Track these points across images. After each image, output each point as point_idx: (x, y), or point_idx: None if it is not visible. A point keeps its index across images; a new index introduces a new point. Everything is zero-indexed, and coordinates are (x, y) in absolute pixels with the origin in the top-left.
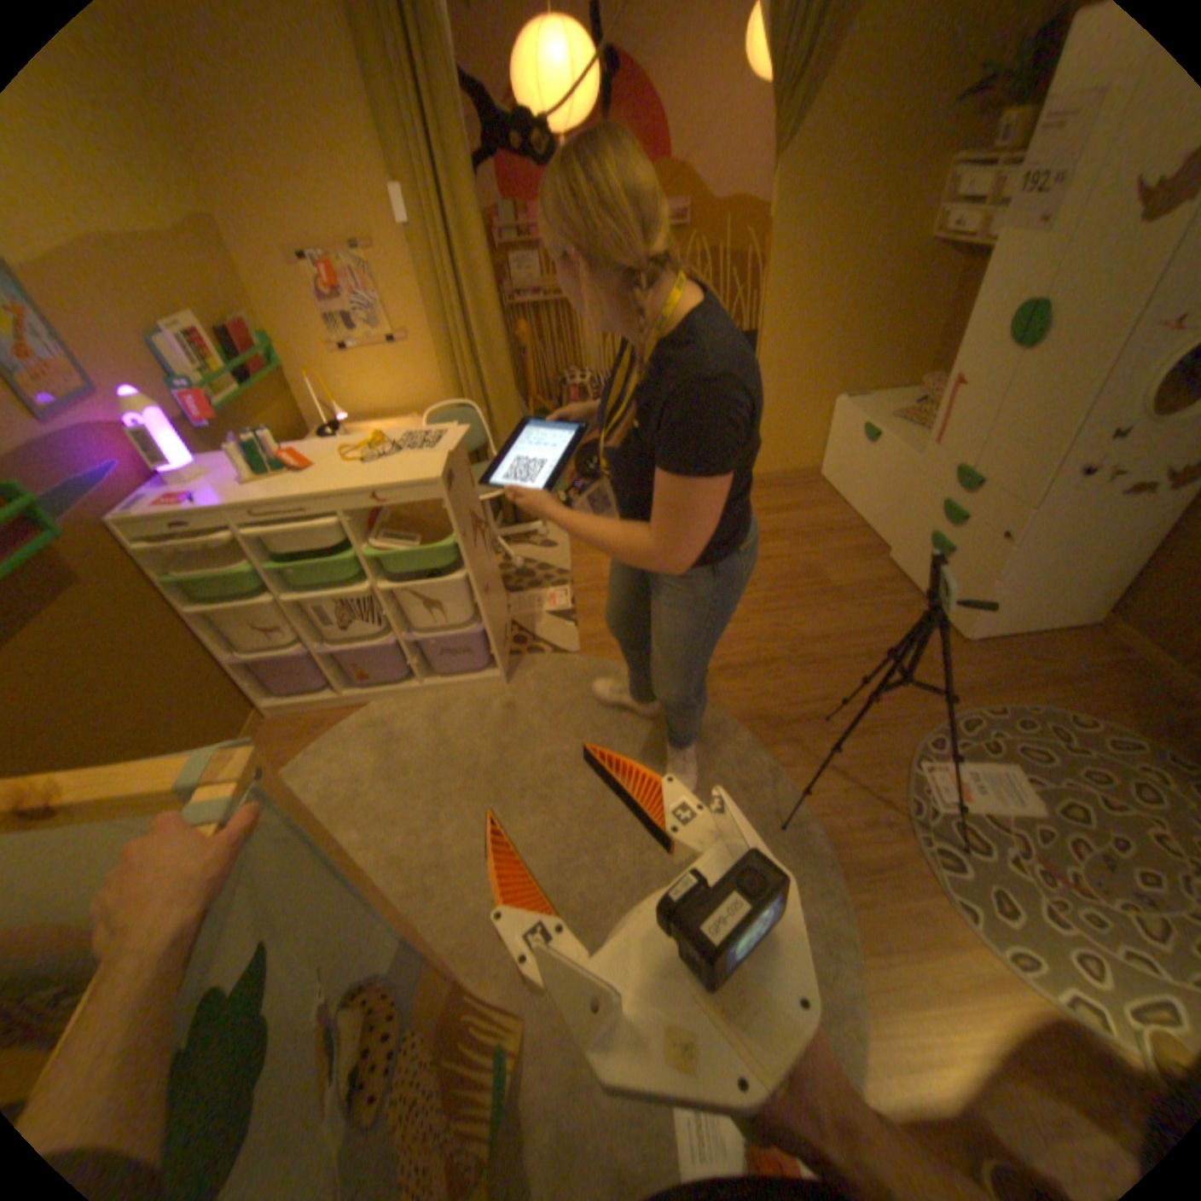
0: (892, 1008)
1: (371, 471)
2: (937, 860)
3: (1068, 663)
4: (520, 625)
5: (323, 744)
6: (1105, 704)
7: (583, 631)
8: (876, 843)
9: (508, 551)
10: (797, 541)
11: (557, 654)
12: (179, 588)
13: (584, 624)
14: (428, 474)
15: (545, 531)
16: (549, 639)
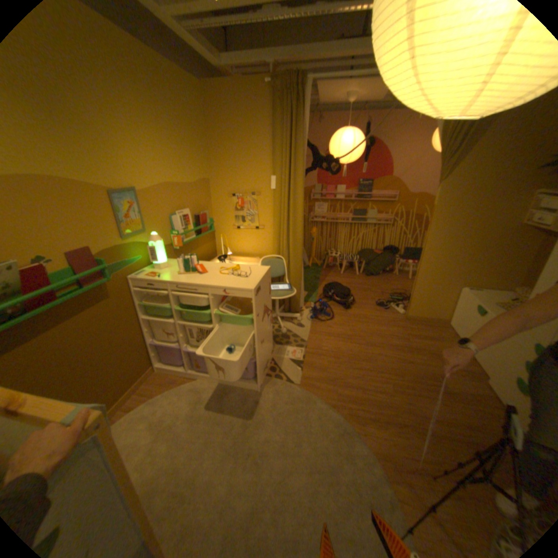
0: None
1: (228, 279)
2: None
3: None
4: (276, 361)
5: (172, 393)
6: None
7: (305, 374)
8: None
9: (281, 323)
10: (432, 358)
11: (289, 382)
12: (144, 308)
13: (306, 370)
14: (249, 286)
15: (301, 318)
16: (287, 373)
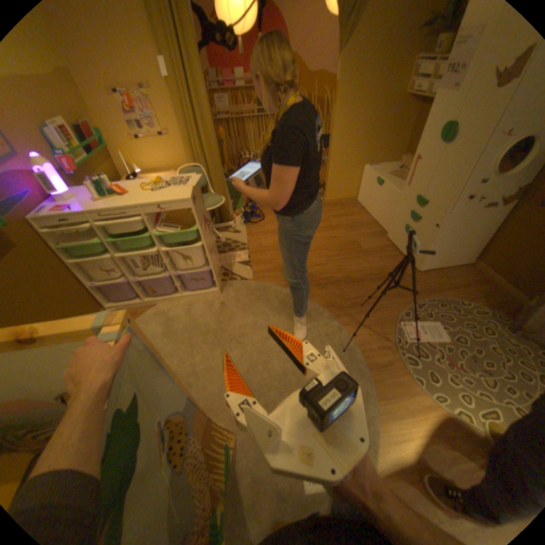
0: (389, 420)
1: (156, 195)
2: (407, 361)
3: (460, 280)
4: (225, 268)
5: (136, 323)
6: (474, 296)
7: (254, 270)
8: (382, 355)
9: (218, 234)
10: (347, 230)
11: (243, 280)
12: (63, 251)
13: (254, 267)
14: (184, 196)
15: (234, 226)
16: (238, 274)
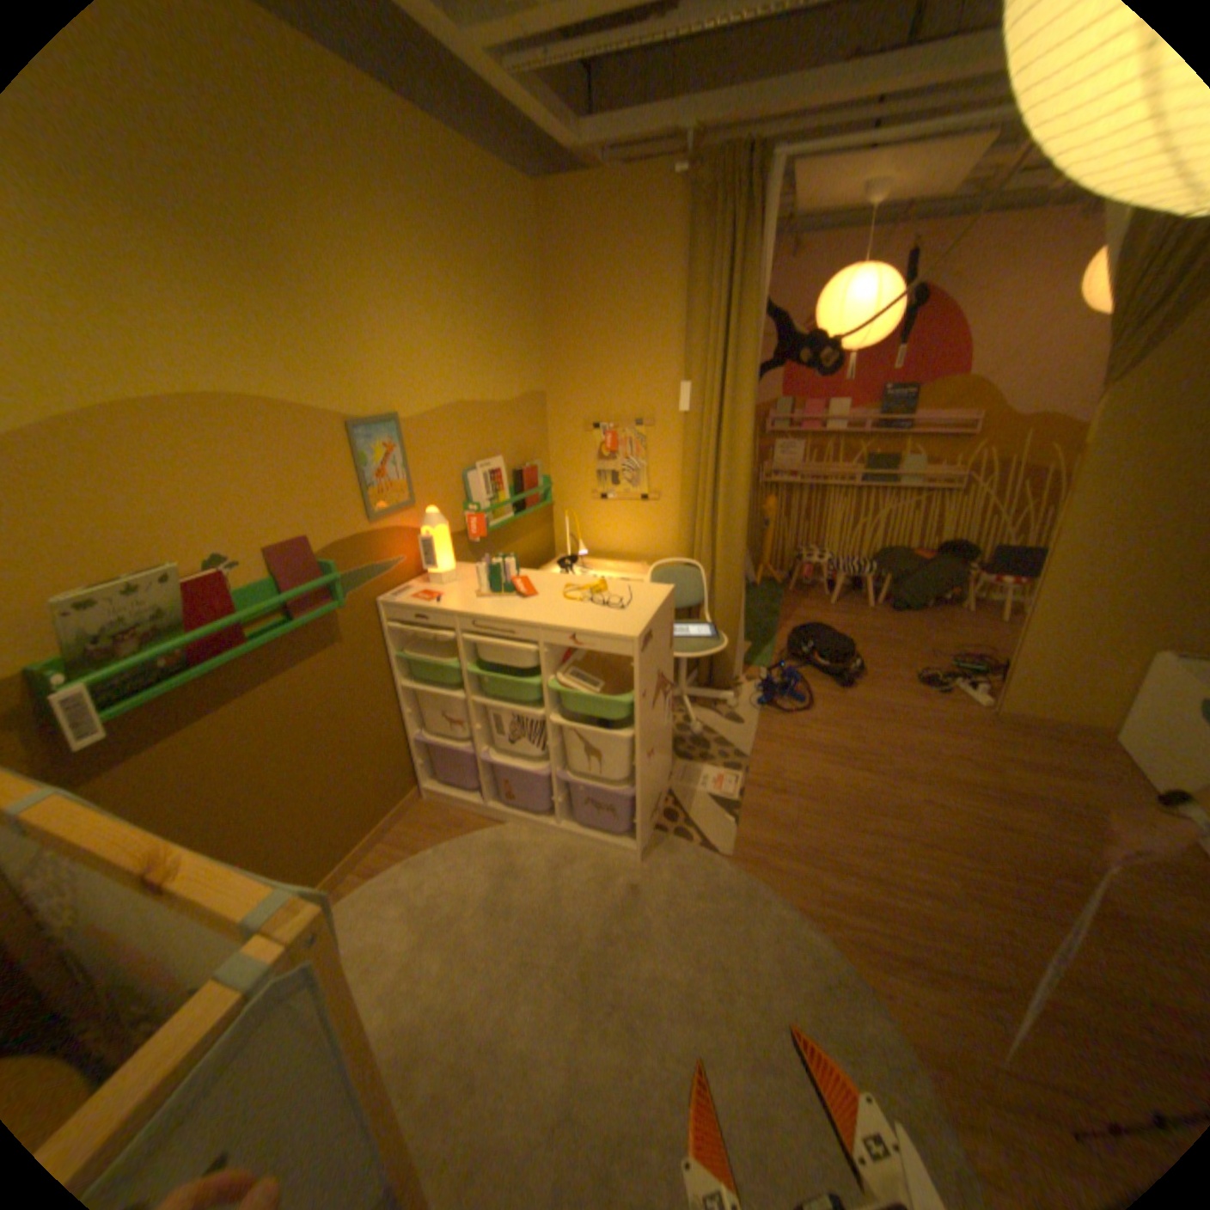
0: None
1: (581, 612)
2: None
3: None
4: (677, 797)
5: (454, 847)
6: None
7: (743, 833)
8: None
9: (691, 712)
10: (1067, 822)
11: (706, 848)
12: (405, 663)
13: (747, 824)
14: (628, 629)
15: (735, 703)
16: (703, 827)
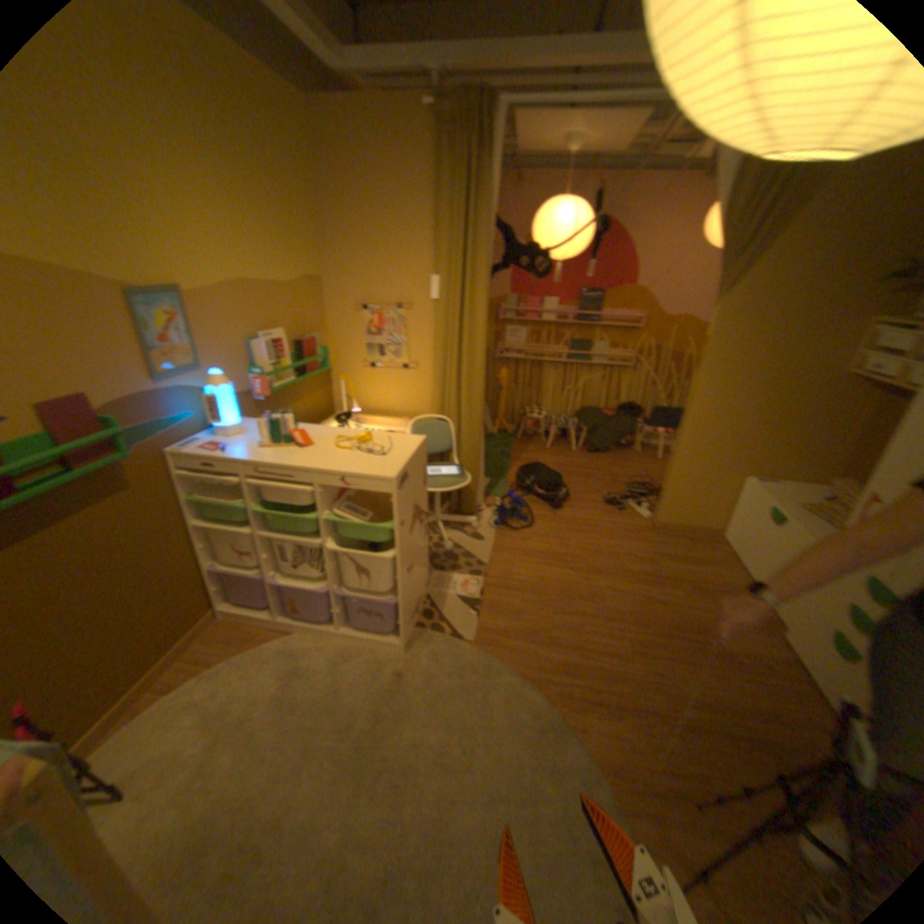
0: None
1: (348, 458)
2: None
3: None
4: (432, 600)
5: (245, 658)
6: None
7: (482, 623)
8: None
9: (443, 533)
10: (694, 594)
11: (454, 638)
12: (194, 506)
13: (485, 616)
14: (387, 472)
15: (477, 524)
16: (451, 621)
